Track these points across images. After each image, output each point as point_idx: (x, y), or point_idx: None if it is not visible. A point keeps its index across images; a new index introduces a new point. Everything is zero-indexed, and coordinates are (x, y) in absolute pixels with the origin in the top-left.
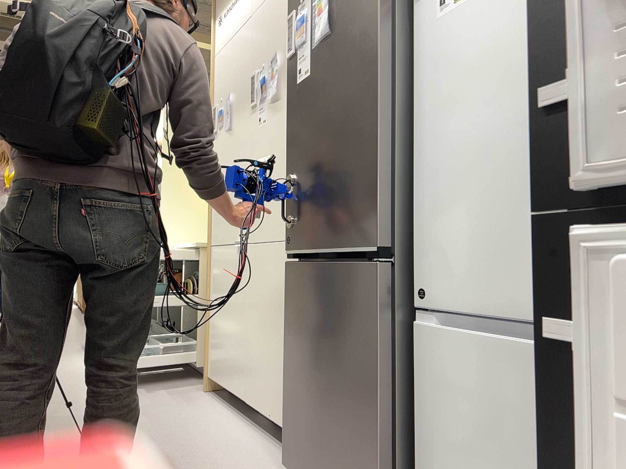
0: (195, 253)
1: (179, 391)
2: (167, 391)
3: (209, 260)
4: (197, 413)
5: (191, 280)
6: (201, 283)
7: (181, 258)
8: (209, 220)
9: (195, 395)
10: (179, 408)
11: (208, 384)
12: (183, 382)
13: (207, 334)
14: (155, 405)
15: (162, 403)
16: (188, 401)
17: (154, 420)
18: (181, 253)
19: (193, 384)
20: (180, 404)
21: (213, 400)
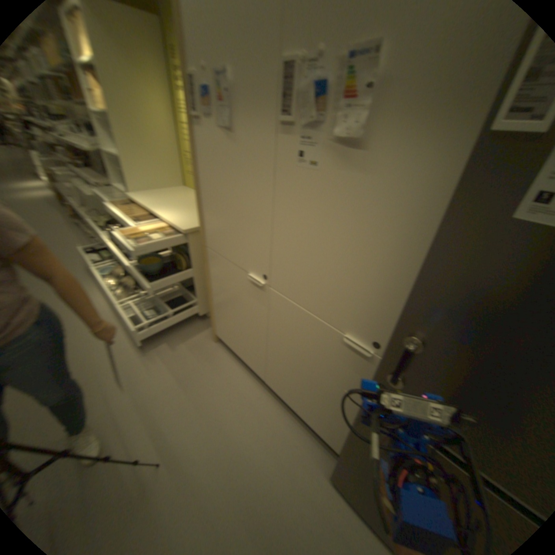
0: (182, 237)
1: (193, 343)
2: (184, 346)
3: (204, 258)
4: (222, 380)
5: (178, 252)
6: (192, 260)
7: (168, 242)
8: (199, 221)
9: (208, 349)
10: (204, 373)
11: (214, 337)
12: (189, 326)
13: (210, 310)
14: (183, 372)
15: (187, 366)
16: (206, 361)
17: (193, 400)
18: (167, 237)
19: (199, 330)
20: (202, 366)
21: (224, 355)
